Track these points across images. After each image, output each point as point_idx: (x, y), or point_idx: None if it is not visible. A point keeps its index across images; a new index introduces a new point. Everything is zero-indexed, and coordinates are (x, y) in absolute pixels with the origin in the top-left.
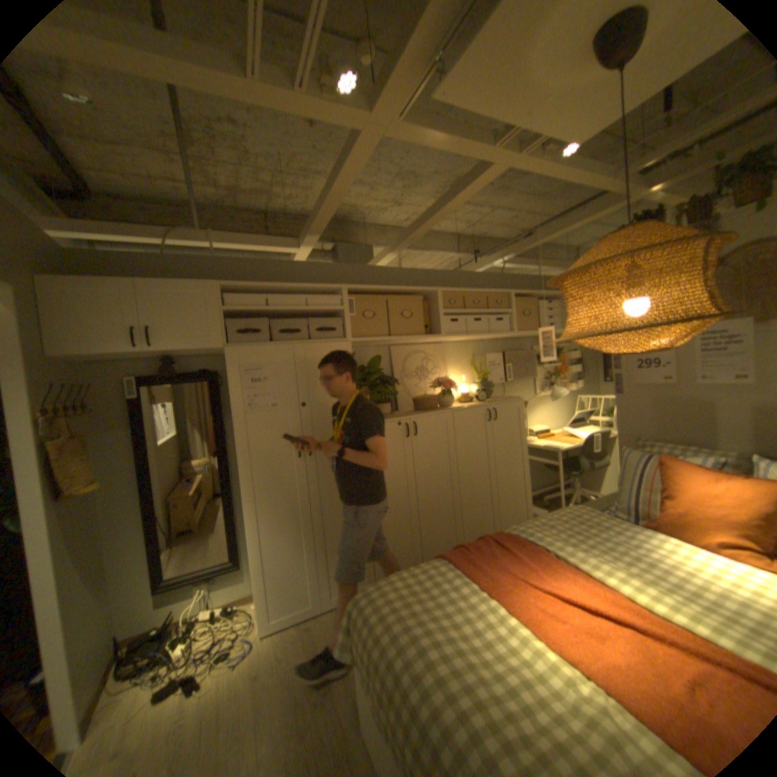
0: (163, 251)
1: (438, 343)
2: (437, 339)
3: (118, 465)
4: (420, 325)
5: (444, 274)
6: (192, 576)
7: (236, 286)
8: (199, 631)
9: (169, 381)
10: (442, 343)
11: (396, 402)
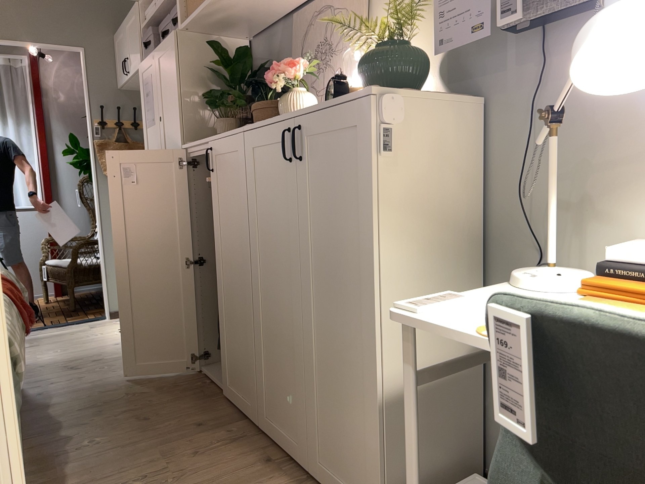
0: None
1: None
2: None
3: None
4: None
5: None
6: None
7: None
8: None
9: None
10: None
11: None
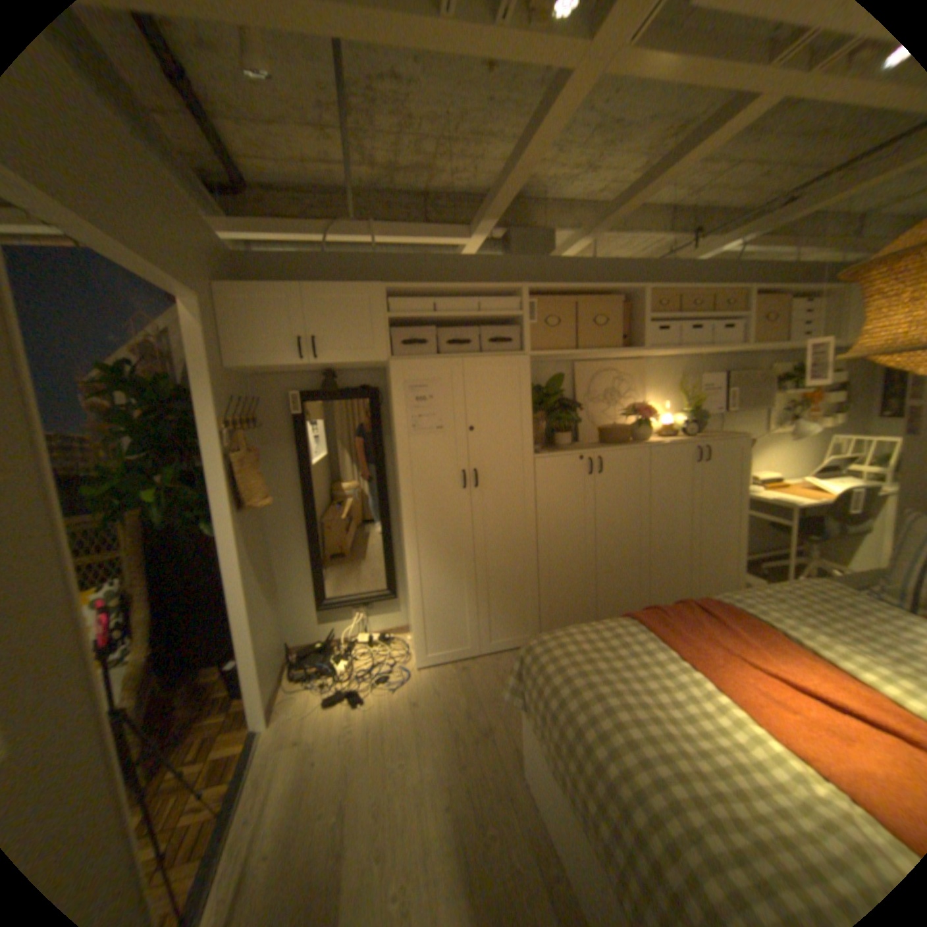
0: (325, 250)
1: (638, 358)
2: (639, 353)
3: (286, 481)
4: (616, 335)
5: (655, 264)
6: (353, 598)
7: (403, 288)
8: (360, 652)
9: (331, 397)
10: (642, 359)
11: (578, 432)
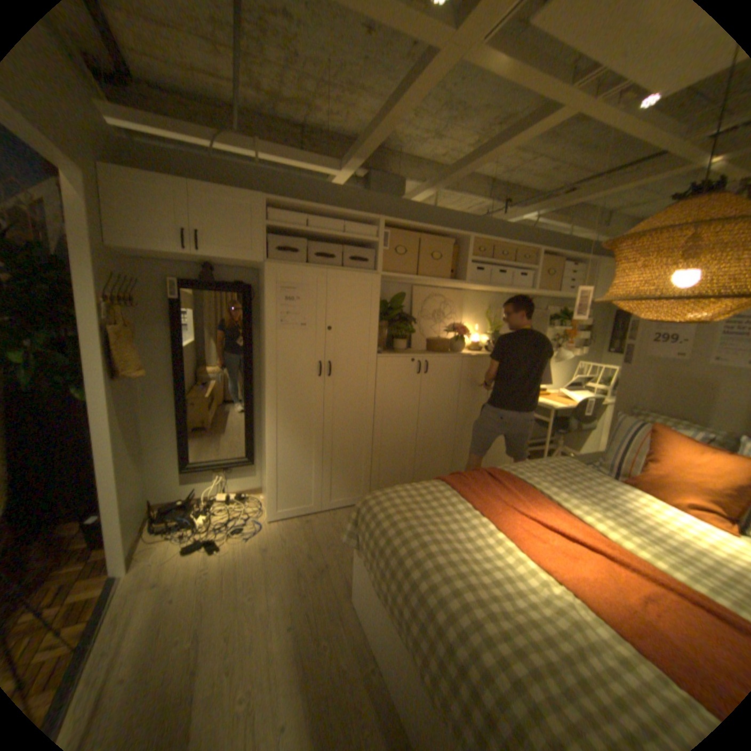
0: (211, 155)
1: (459, 289)
2: (461, 285)
3: (158, 358)
4: (445, 269)
5: (478, 220)
6: (214, 463)
7: (281, 202)
8: (218, 508)
9: (208, 287)
10: (462, 290)
11: (410, 340)
